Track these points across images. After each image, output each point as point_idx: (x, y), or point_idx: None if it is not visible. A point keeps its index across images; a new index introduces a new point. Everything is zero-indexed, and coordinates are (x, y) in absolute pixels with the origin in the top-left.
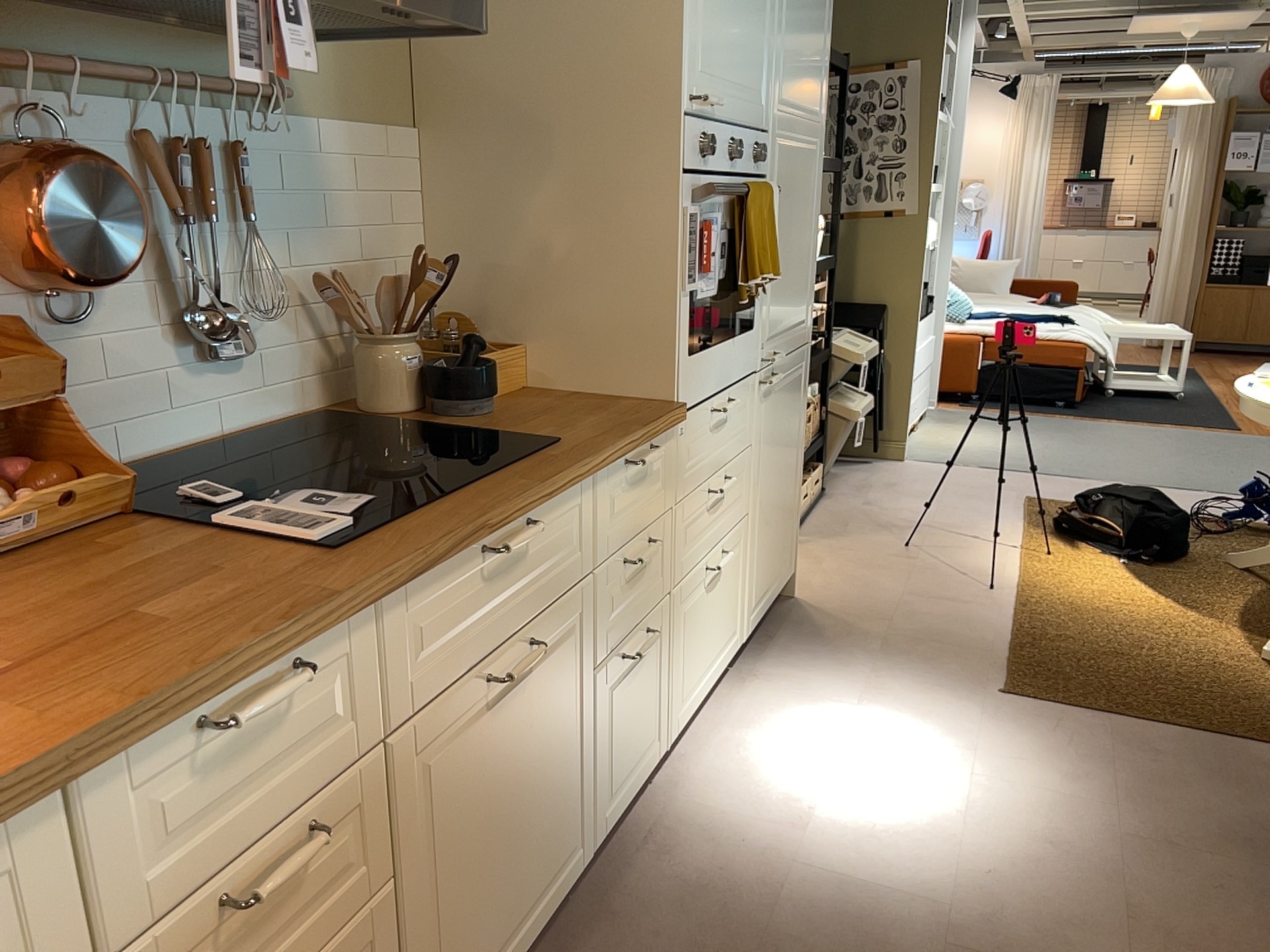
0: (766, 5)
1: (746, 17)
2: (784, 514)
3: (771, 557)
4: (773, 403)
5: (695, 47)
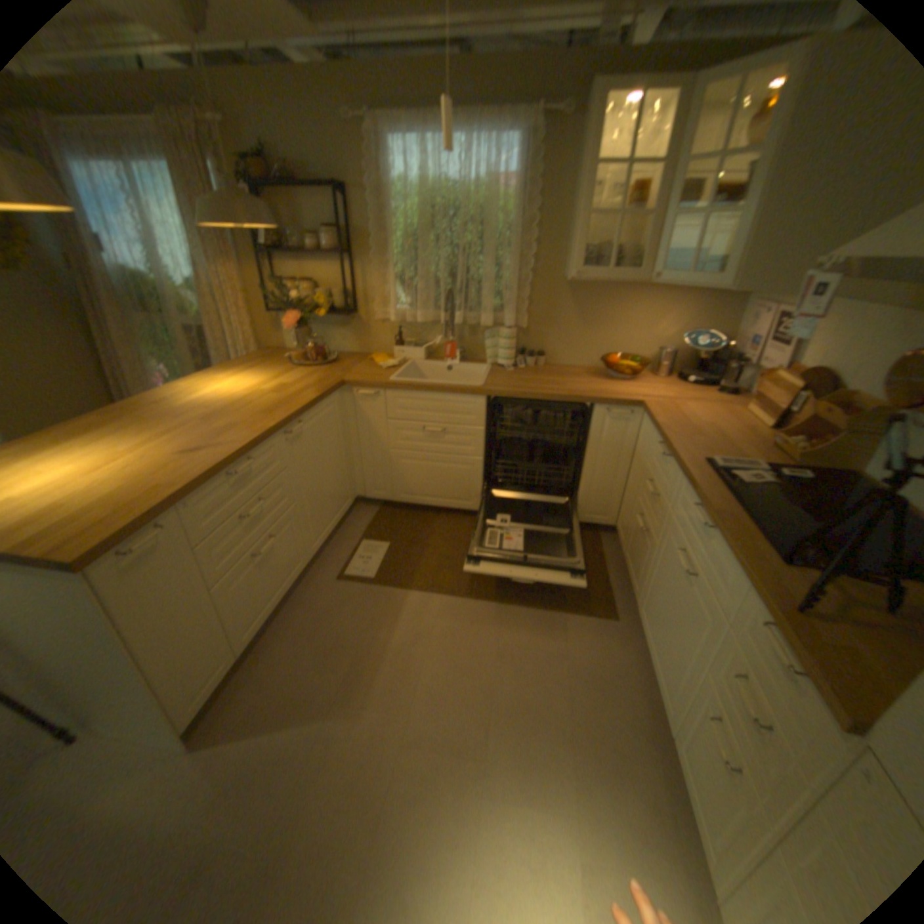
0: None
1: None
2: None
3: None
4: None
5: None
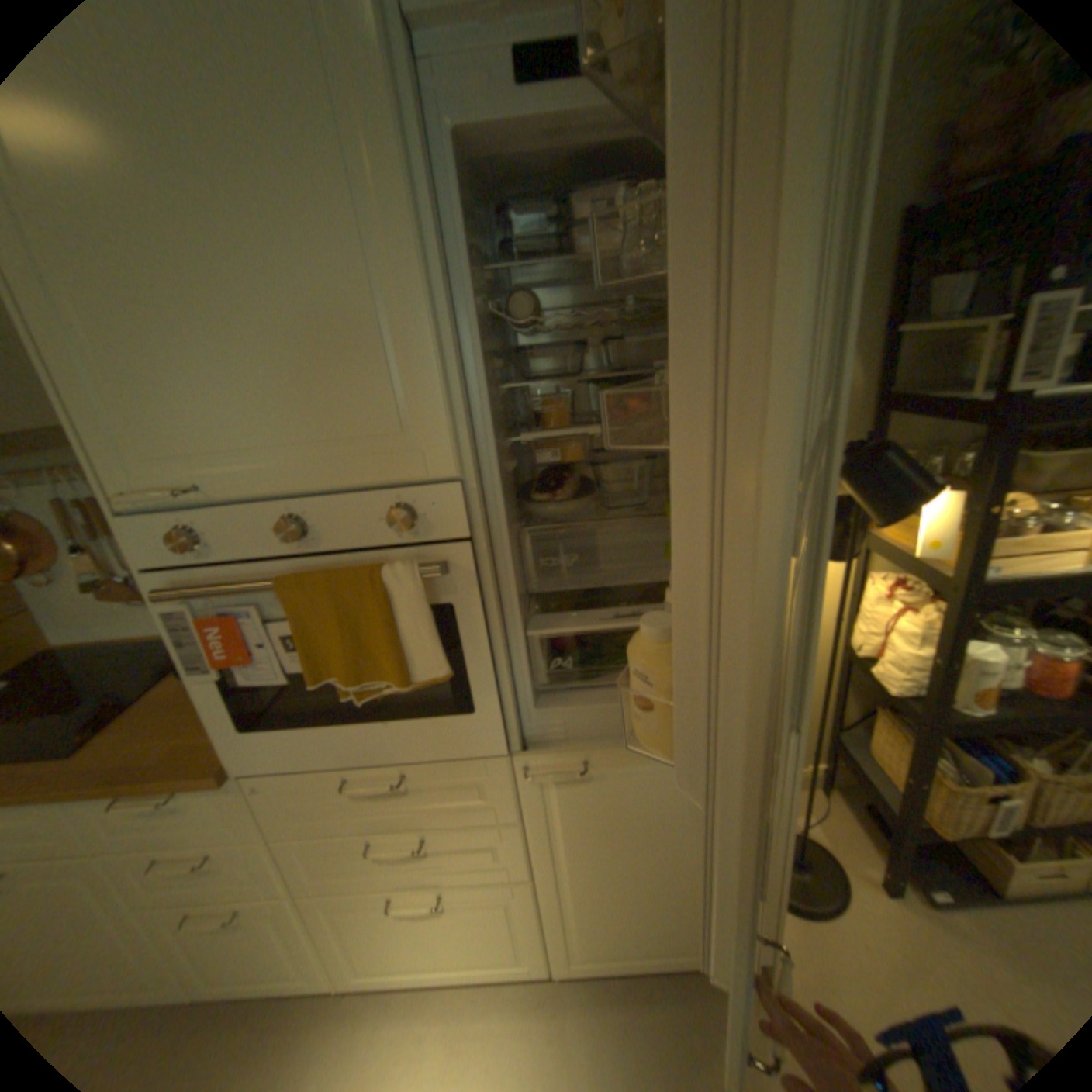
0: (364, 291)
1: (270, 342)
2: (690, 906)
3: (637, 934)
4: (595, 794)
5: (101, 434)
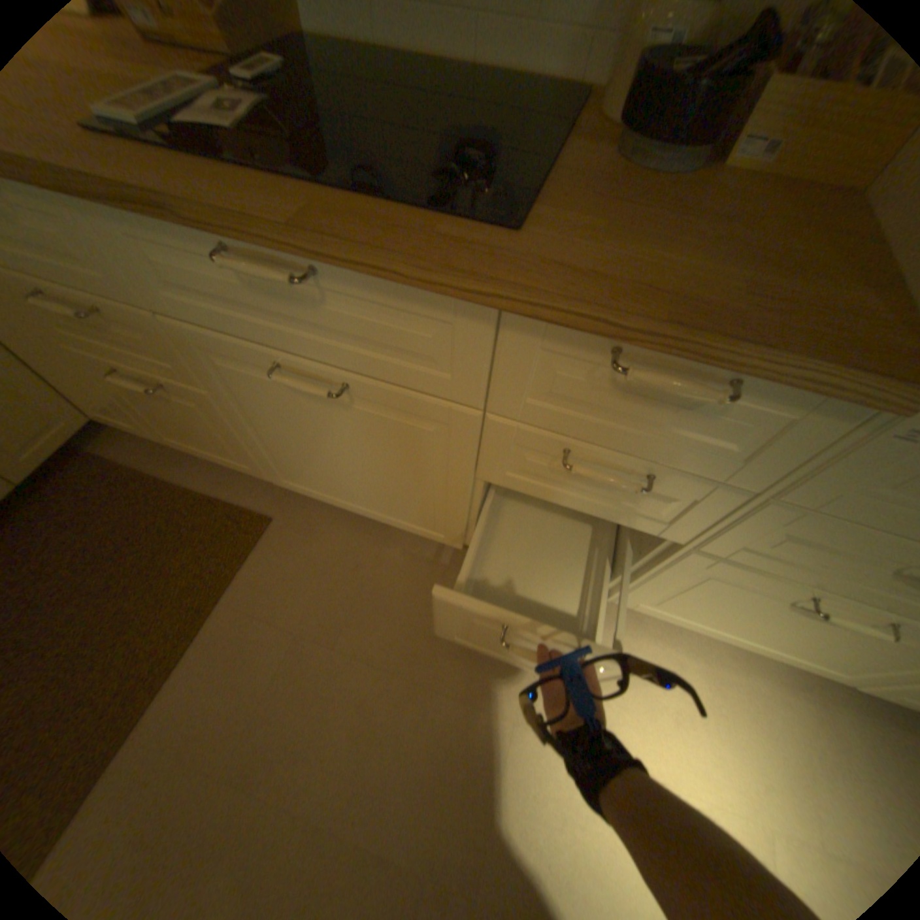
0: None
1: None
2: None
3: None
4: None
5: None
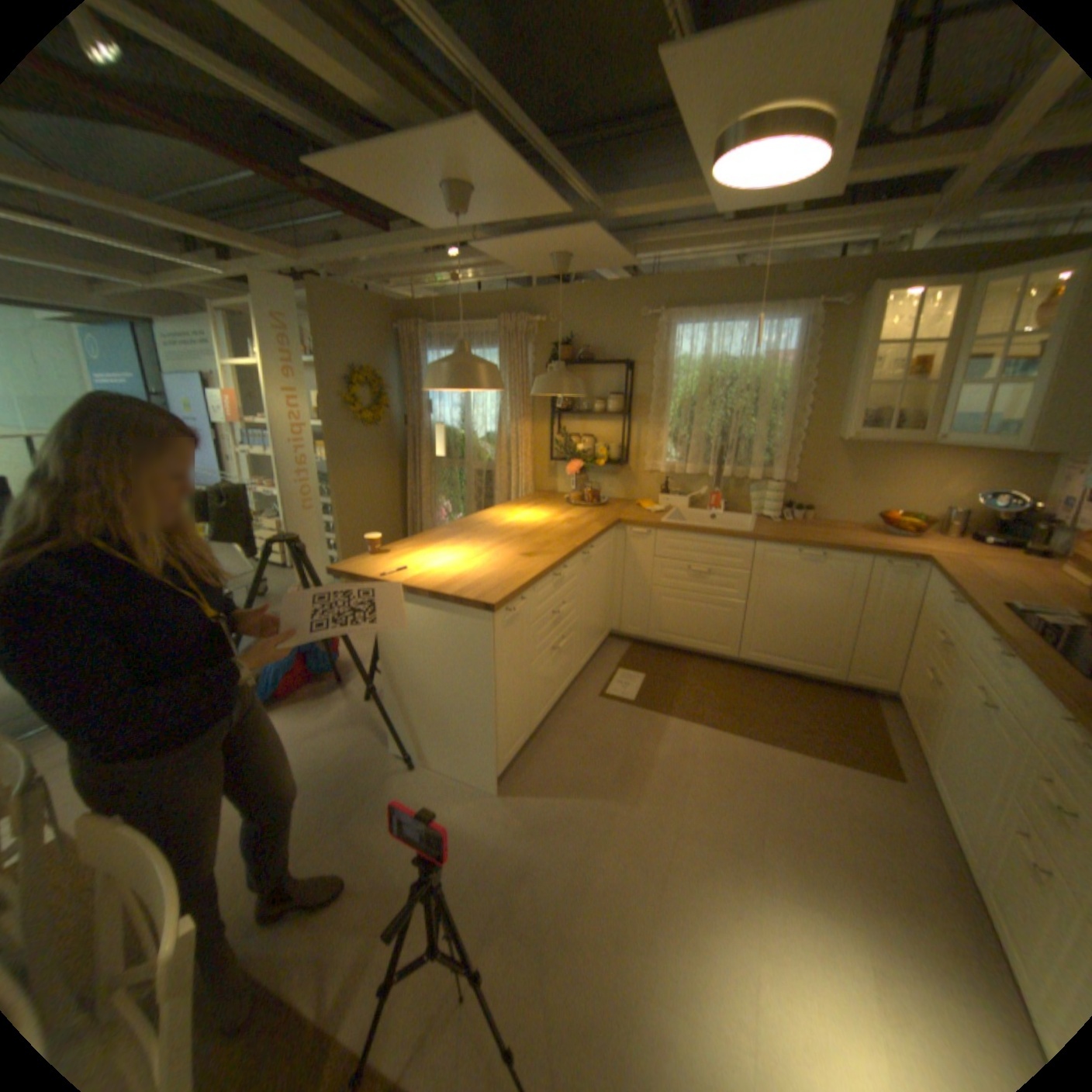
0: None
1: None
2: None
3: None
4: None
5: None
